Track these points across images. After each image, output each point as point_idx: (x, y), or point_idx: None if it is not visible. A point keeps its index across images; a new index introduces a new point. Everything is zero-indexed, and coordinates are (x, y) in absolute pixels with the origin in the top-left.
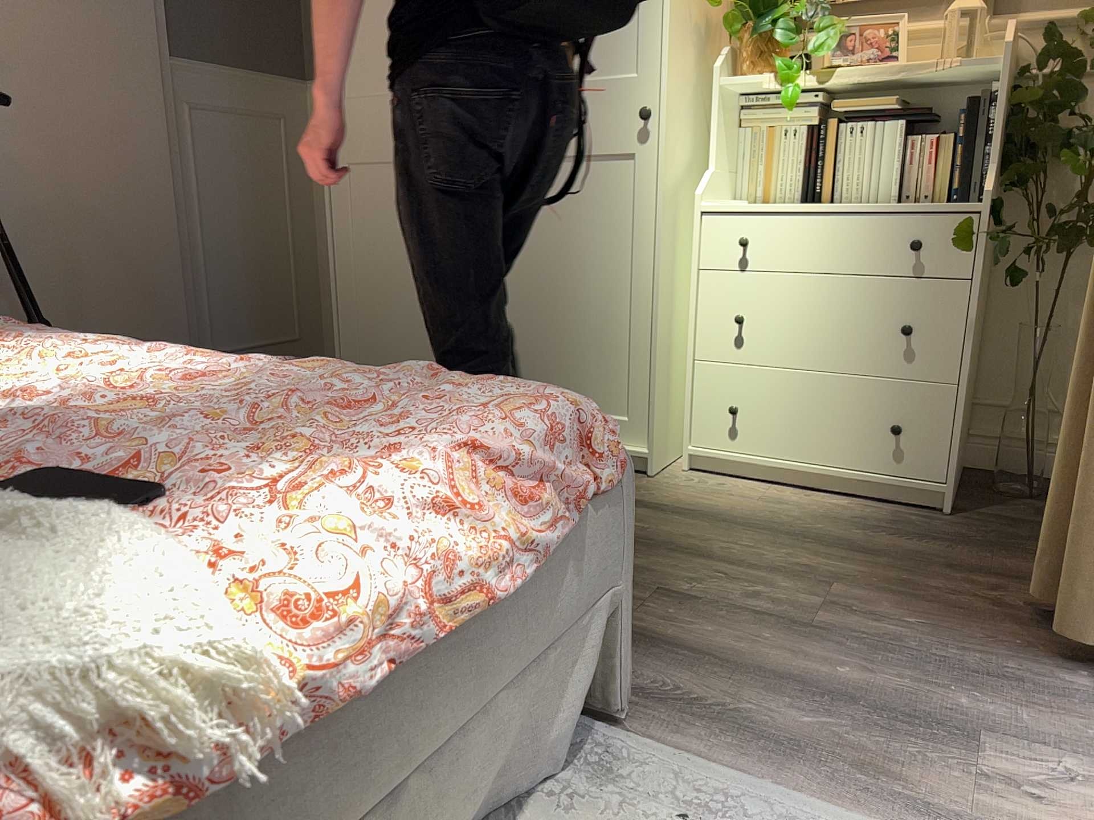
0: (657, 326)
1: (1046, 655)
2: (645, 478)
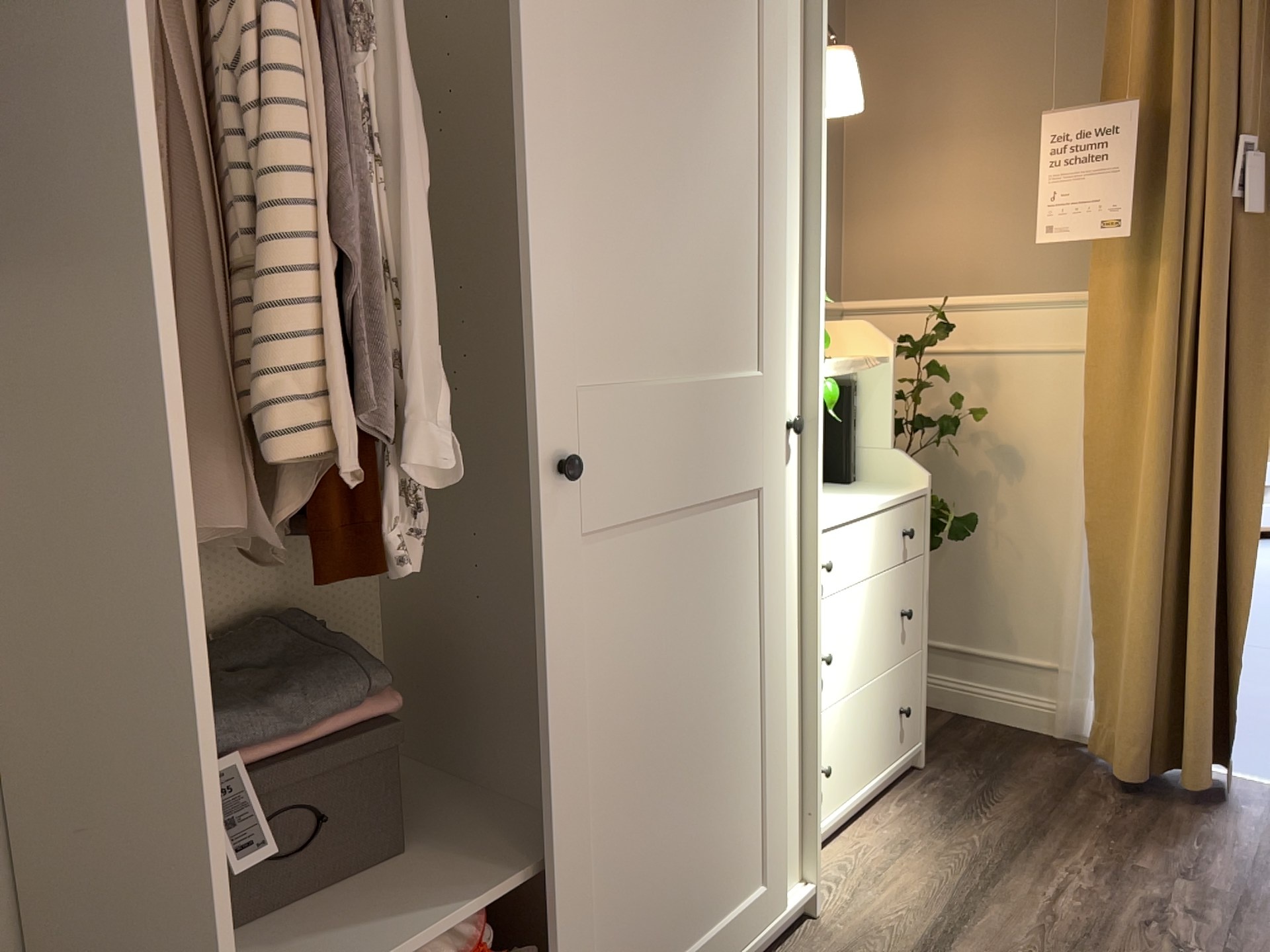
0: (817, 708)
1: (1206, 810)
2: (813, 923)
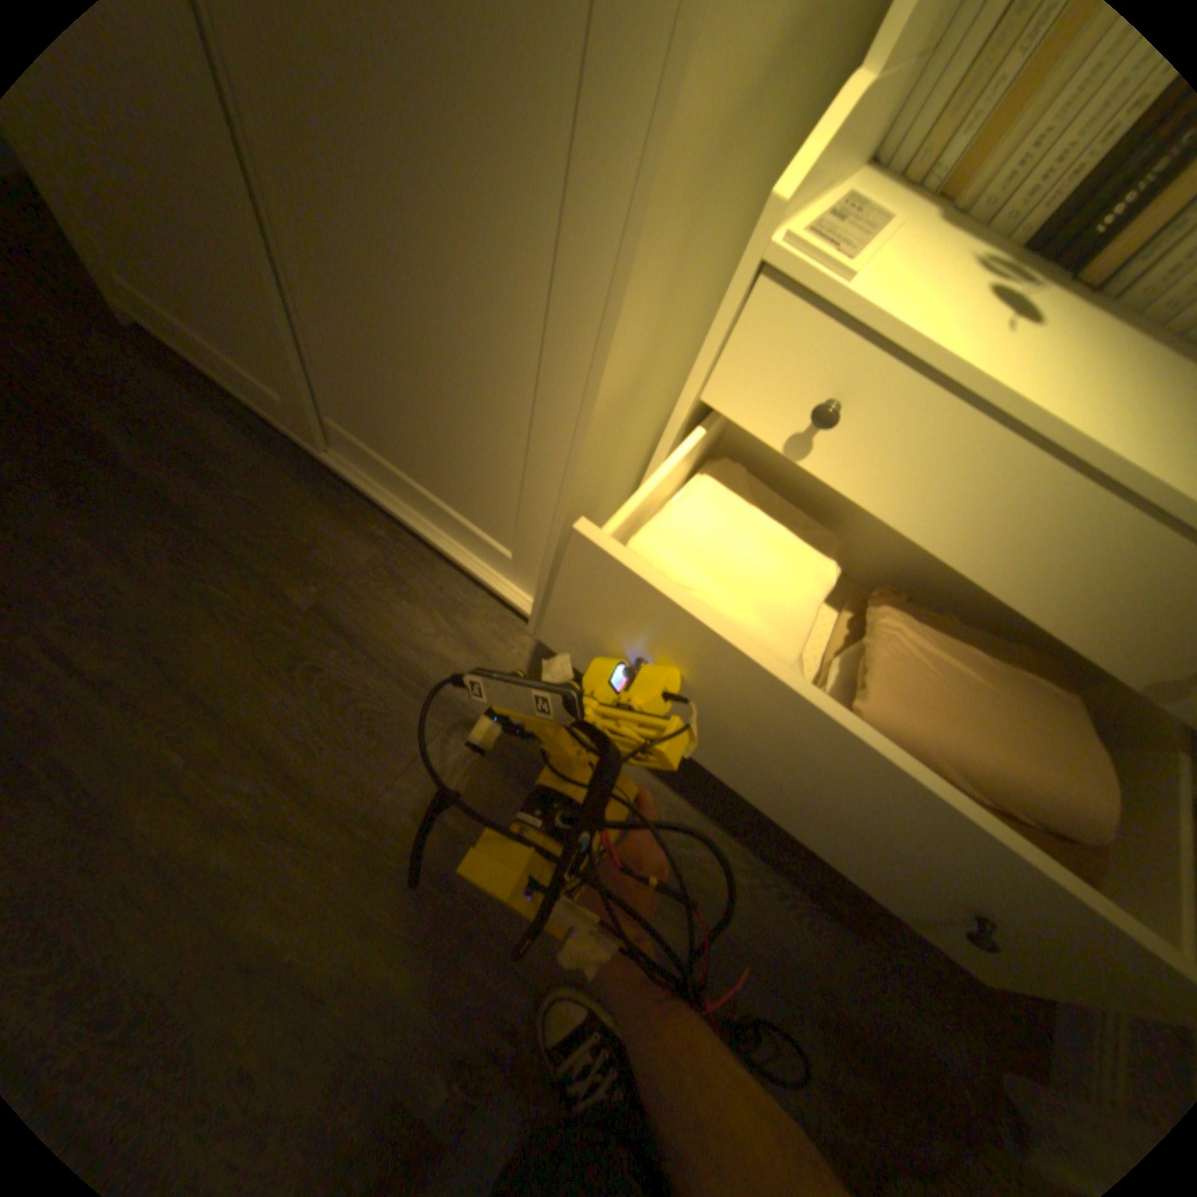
0: (569, 493)
1: None
2: (522, 628)
